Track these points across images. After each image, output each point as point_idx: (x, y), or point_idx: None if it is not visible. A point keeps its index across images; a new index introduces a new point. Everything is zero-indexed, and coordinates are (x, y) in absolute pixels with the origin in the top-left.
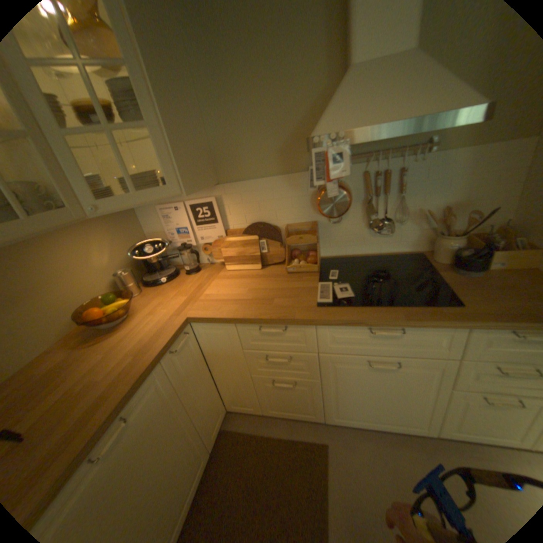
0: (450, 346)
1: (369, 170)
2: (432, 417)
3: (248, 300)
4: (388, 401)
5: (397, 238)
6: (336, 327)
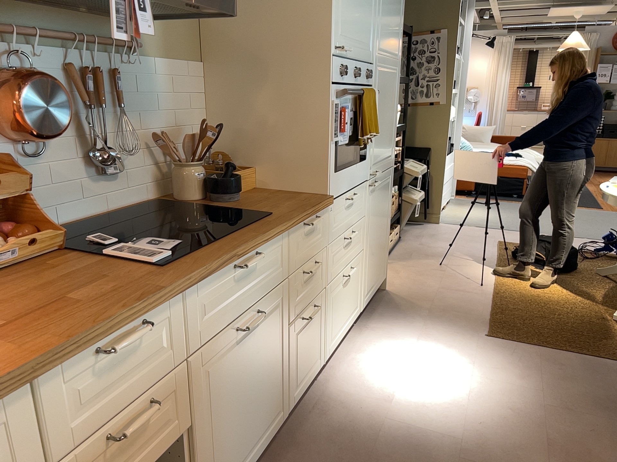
0: (280, 263)
1: (72, 66)
2: (281, 384)
3: (3, 329)
4: (253, 394)
5: (124, 182)
6: (202, 285)
